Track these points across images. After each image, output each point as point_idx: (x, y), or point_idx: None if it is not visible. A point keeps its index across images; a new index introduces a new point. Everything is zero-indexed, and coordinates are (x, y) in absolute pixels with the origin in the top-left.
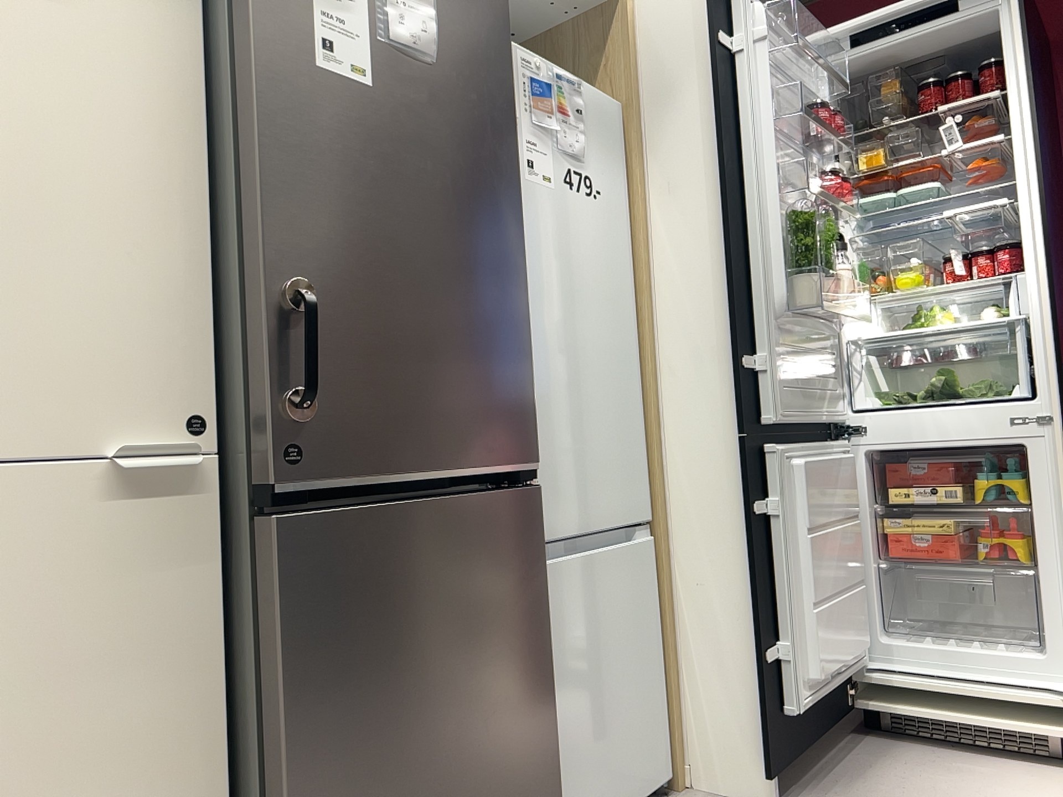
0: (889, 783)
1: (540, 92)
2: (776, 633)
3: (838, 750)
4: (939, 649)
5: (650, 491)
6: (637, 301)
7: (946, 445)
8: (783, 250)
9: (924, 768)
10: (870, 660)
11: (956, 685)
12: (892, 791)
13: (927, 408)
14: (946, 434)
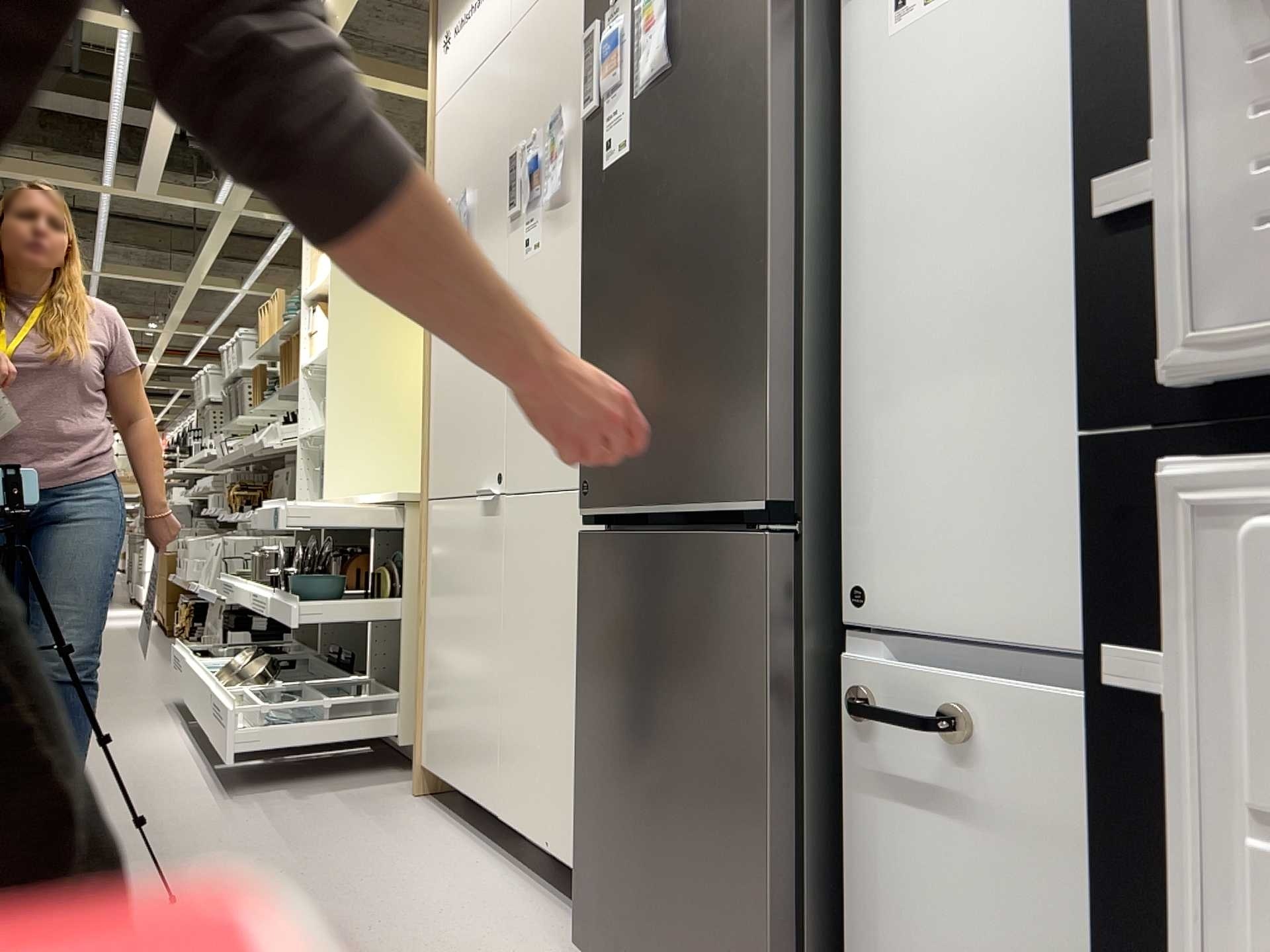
0: None
1: None
2: None
3: None
4: None
5: None
6: None
7: None
8: None
9: None
10: None
11: None
12: None
13: None
14: None
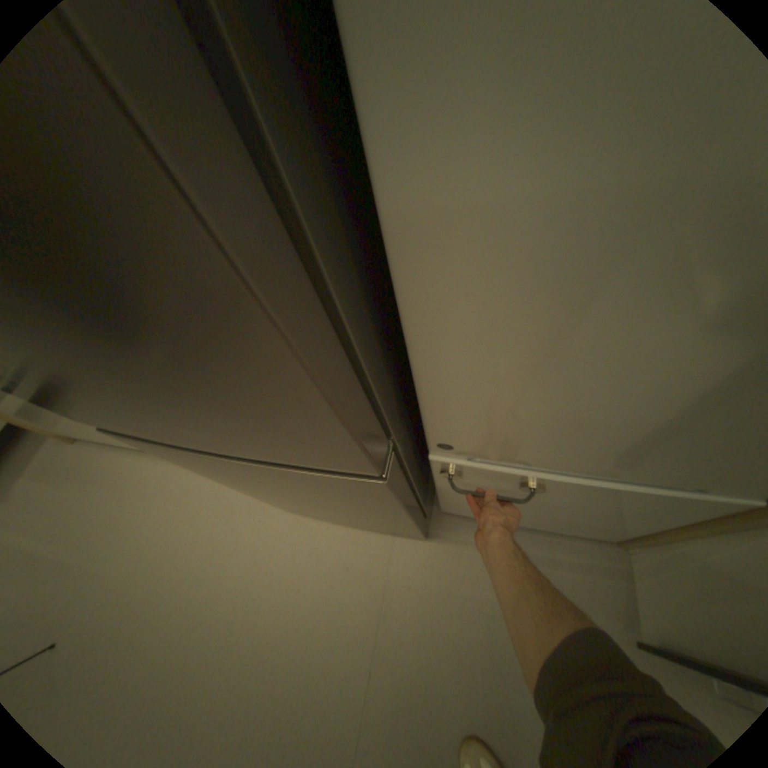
0: None
1: None
2: None
3: None
4: None
5: None
6: None
7: None
8: None
9: None
10: None
11: None
12: None
13: None
14: None
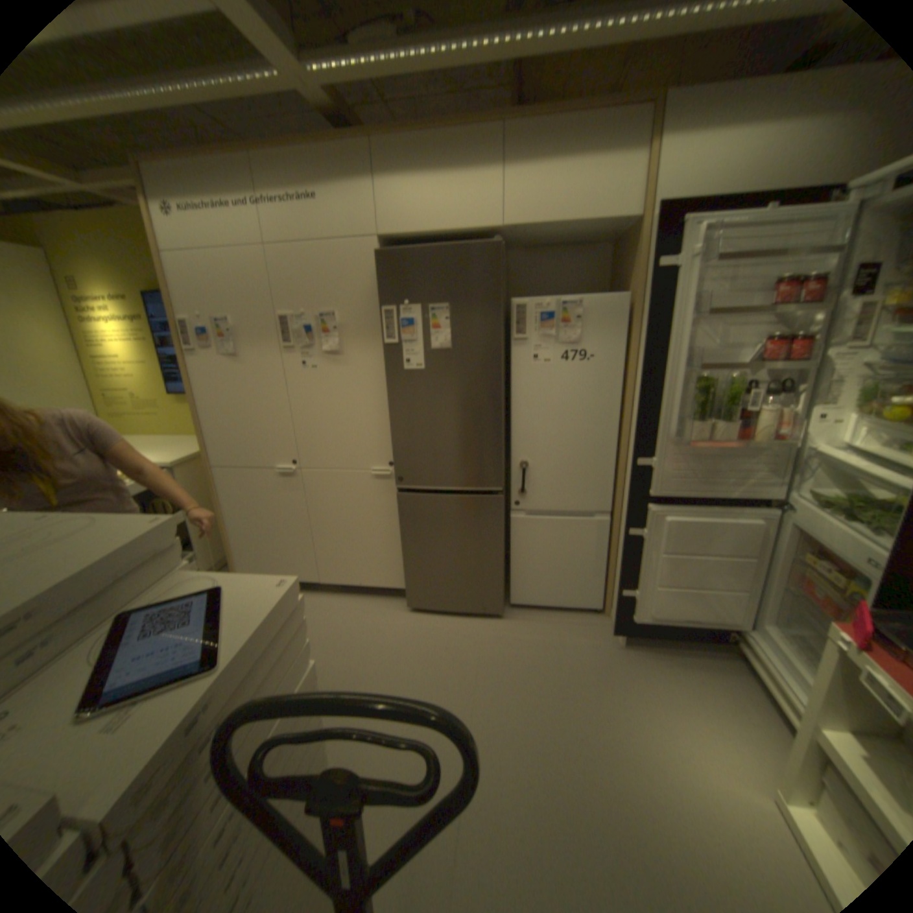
0: (688, 681)
1: (546, 318)
2: (635, 586)
3: (704, 655)
4: (787, 655)
5: (615, 498)
6: (624, 406)
7: (831, 550)
8: (697, 398)
9: (723, 693)
10: (756, 632)
11: (776, 677)
12: (679, 683)
13: (831, 520)
14: (831, 543)
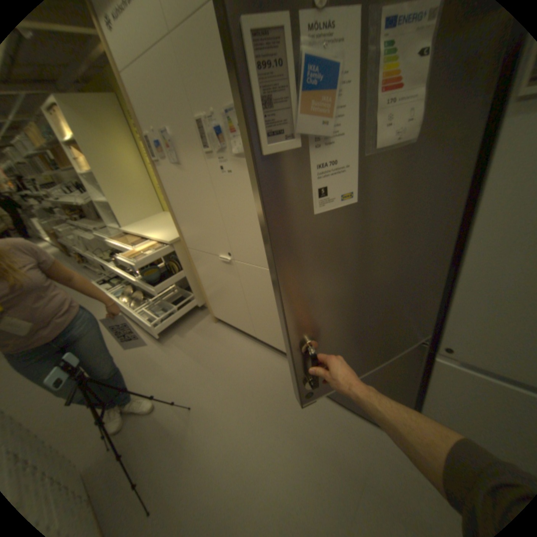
0: None
1: None
2: None
3: None
4: None
5: None
6: None
7: None
8: None
9: None
10: None
11: None
12: None
13: None
14: None
